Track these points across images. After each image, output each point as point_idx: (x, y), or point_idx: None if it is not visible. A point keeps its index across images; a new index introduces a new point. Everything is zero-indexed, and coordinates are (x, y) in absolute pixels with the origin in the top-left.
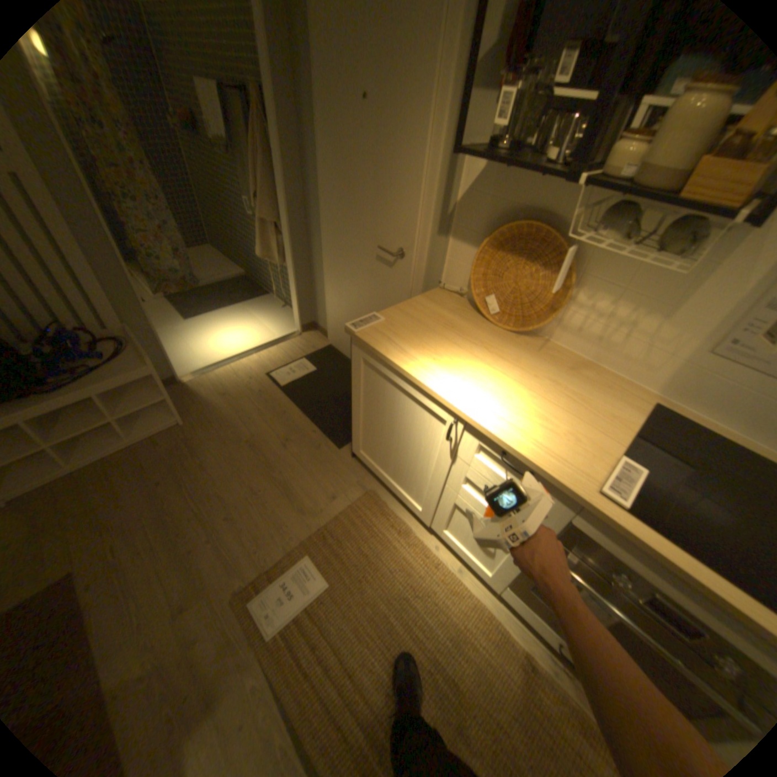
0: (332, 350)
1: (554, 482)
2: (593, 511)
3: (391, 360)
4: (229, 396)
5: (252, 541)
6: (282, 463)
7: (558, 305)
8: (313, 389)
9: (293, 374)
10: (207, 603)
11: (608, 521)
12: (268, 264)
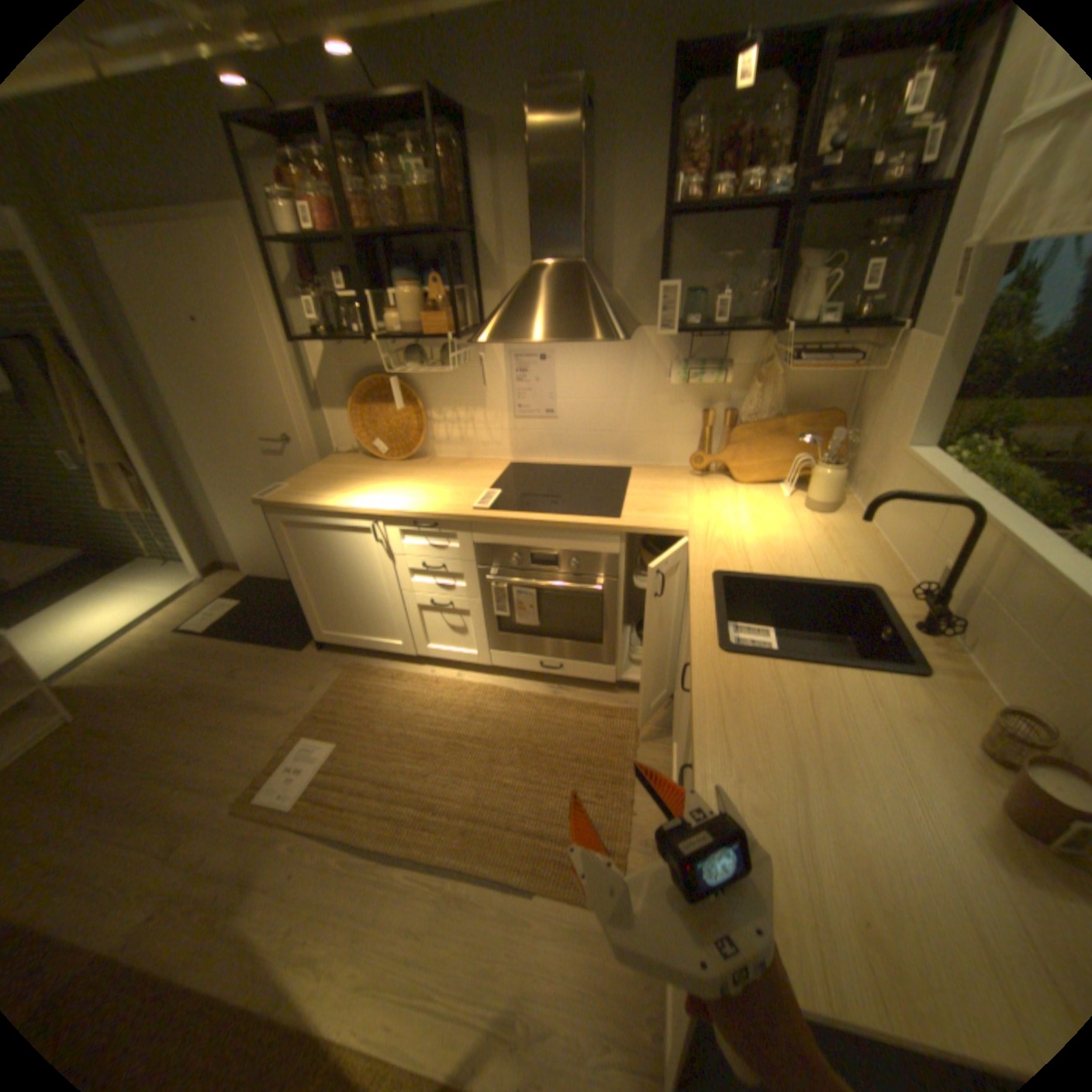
0: (252, 579)
1: (445, 518)
2: (472, 521)
3: (304, 505)
4: (130, 670)
5: (231, 761)
6: (236, 691)
7: (422, 427)
8: (244, 619)
9: (211, 617)
10: (201, 828)
11: (480, 520)
12: (121, 521)
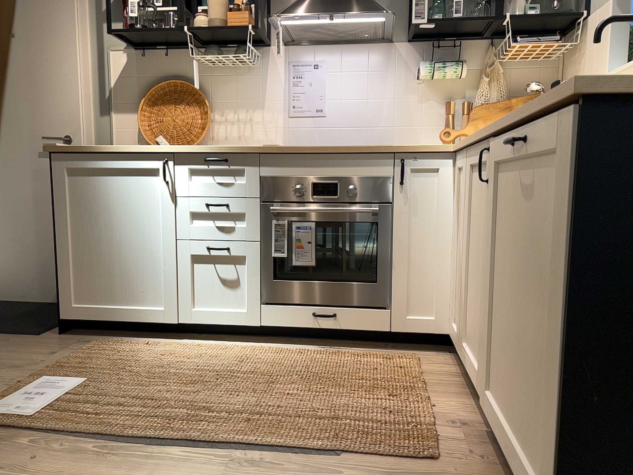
0: None
1: (236, 150)
2: (261, 152)
3: (97, 146)
4: None
5: None
6: None
7: (204, 124)
8: None
9: None
10: None
11: (269, 149)
12: None
